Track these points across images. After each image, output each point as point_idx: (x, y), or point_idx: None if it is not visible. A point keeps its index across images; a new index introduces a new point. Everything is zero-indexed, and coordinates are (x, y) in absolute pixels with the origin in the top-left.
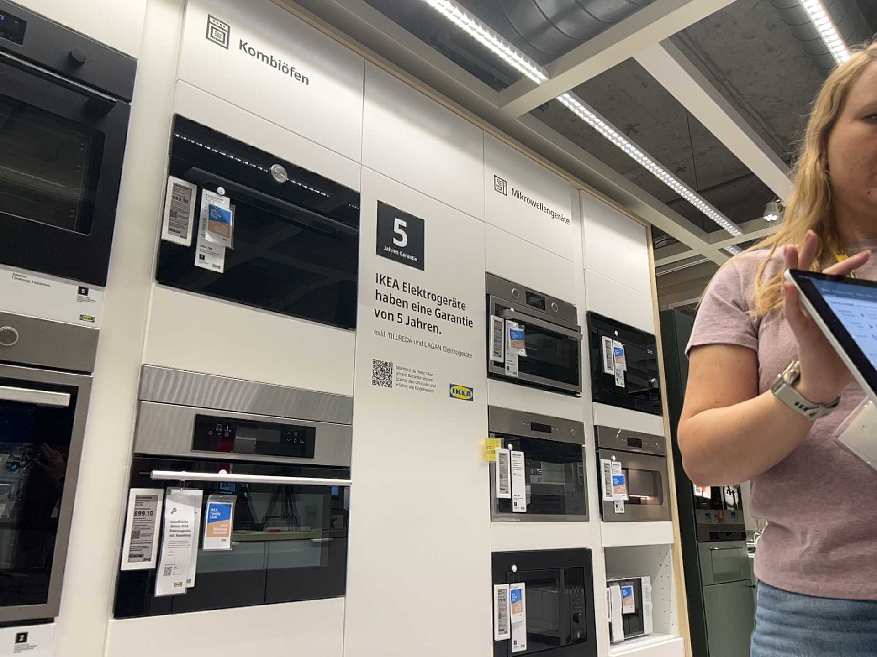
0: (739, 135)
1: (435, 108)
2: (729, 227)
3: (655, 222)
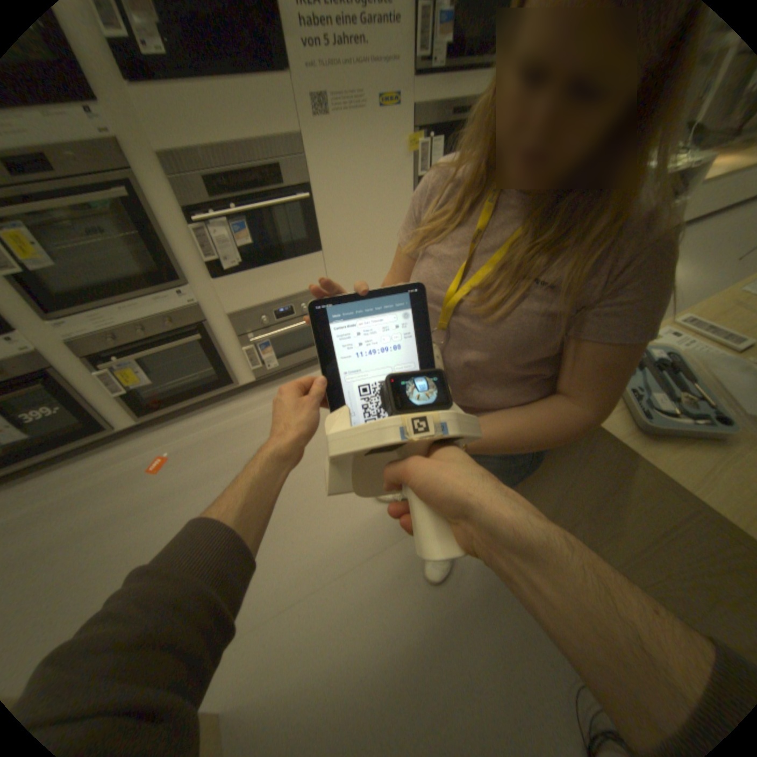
0: None
1: None
2: None
3: None
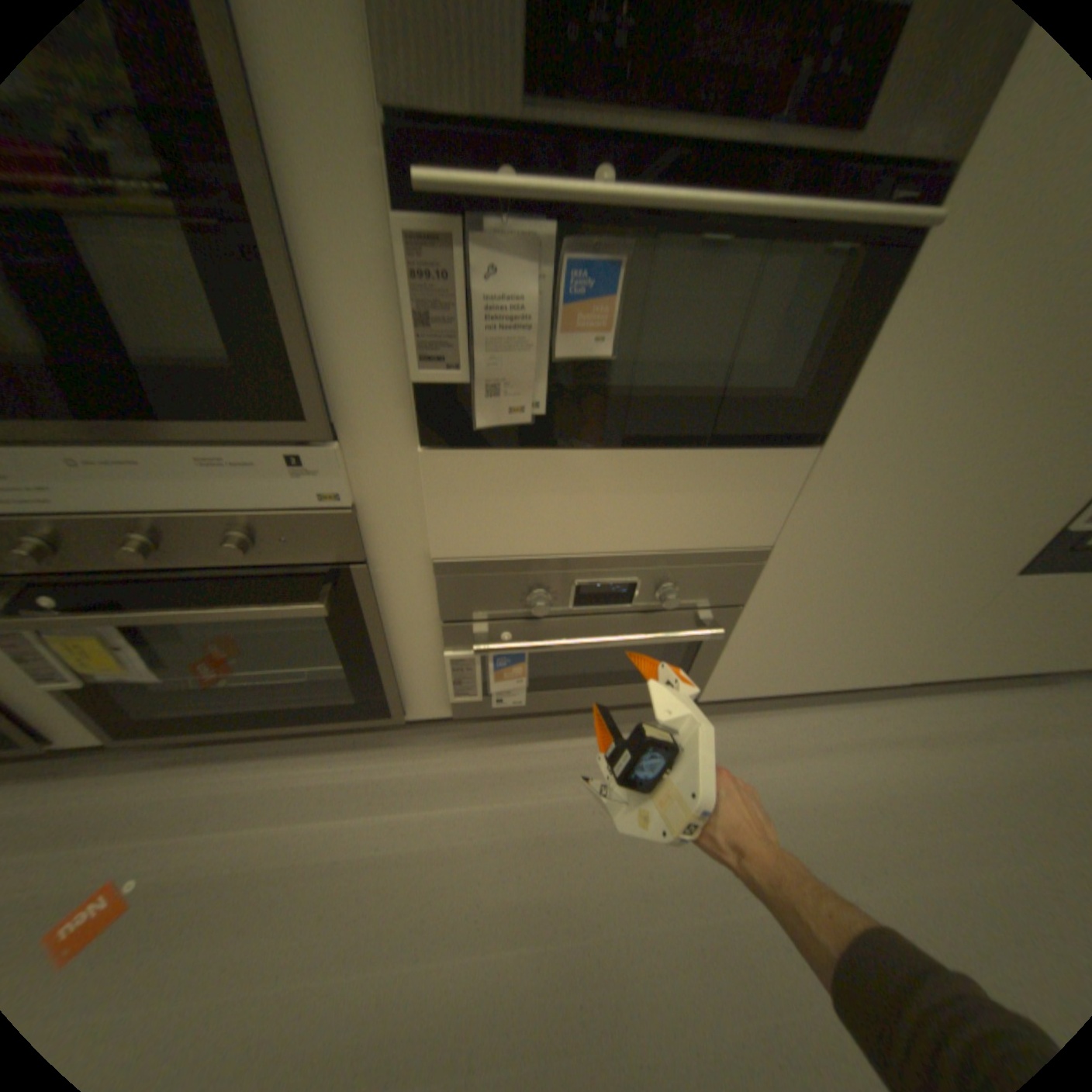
0: None
1: None
2: None
3: None
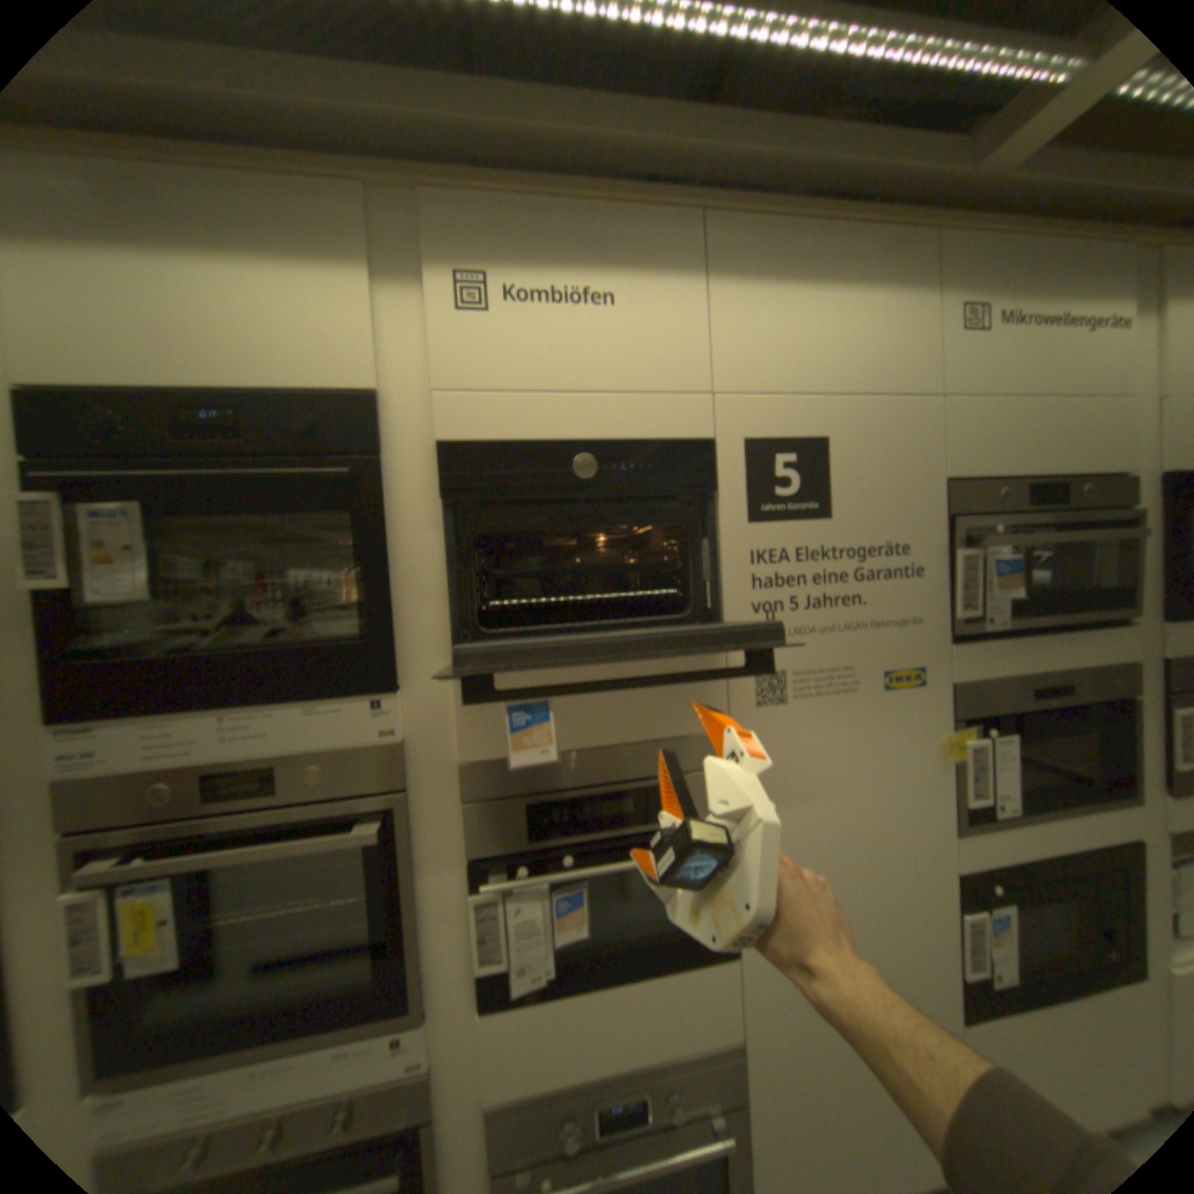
0: None
1: (838, 234)
2: None
3: None
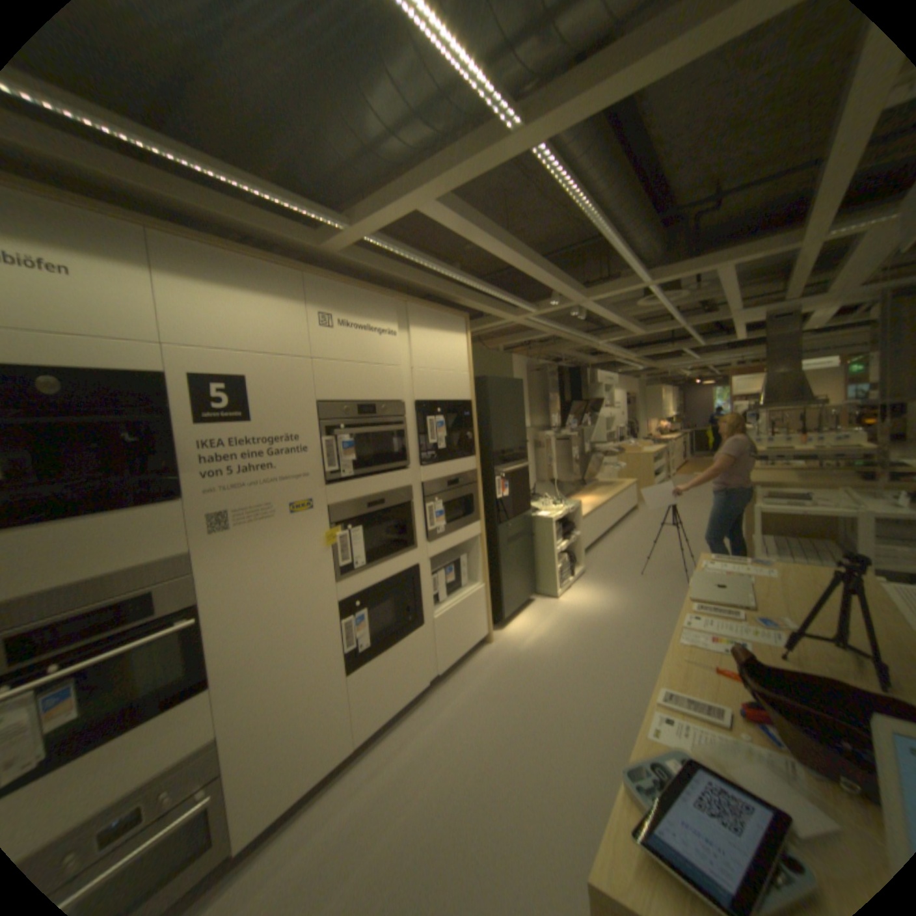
0: (522, 260)
1: (244, 264)
2: (529, 309)
3: (476, 309)
